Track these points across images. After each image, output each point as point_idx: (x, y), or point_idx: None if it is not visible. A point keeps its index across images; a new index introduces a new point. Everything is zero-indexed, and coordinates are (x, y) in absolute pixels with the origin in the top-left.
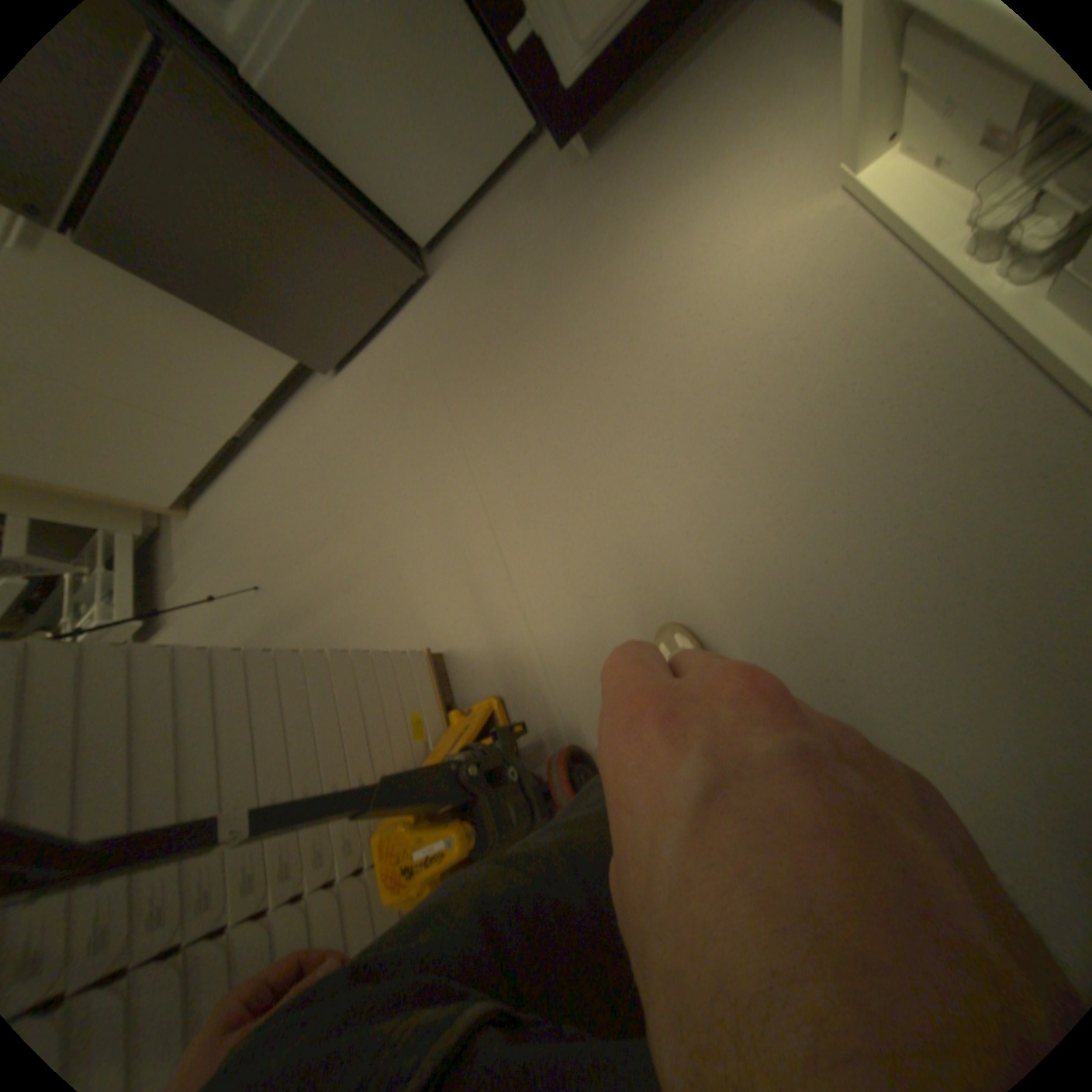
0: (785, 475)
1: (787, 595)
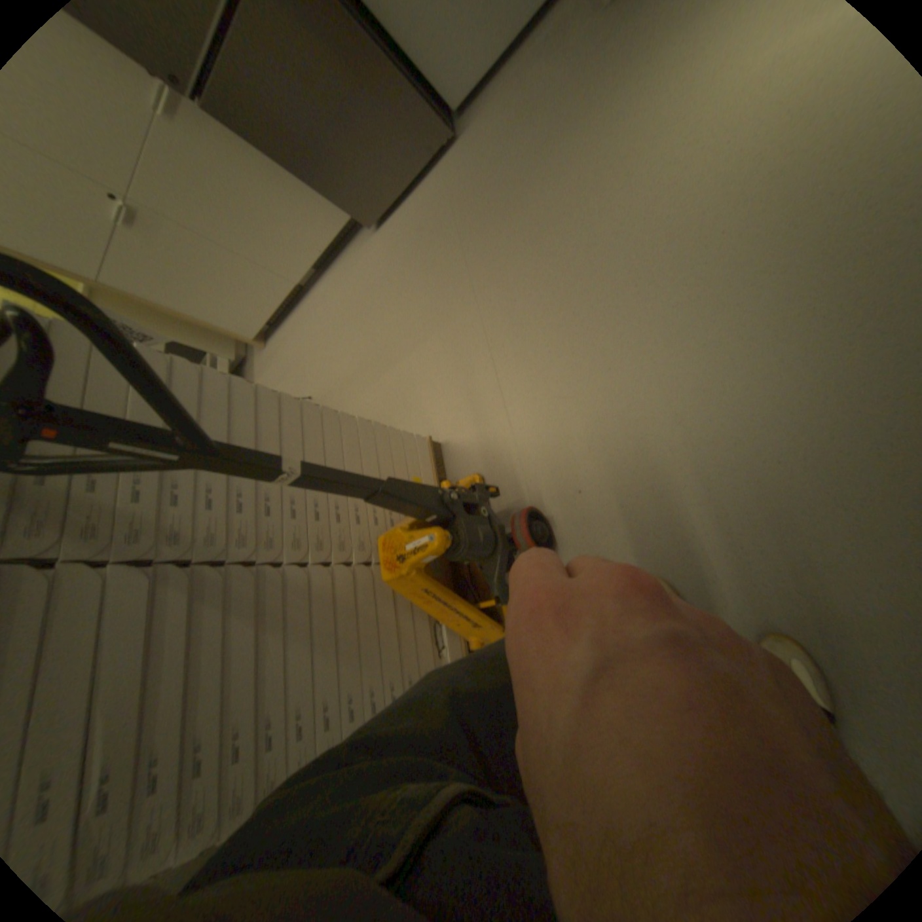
0: (756, 284)
1: (739, 390)
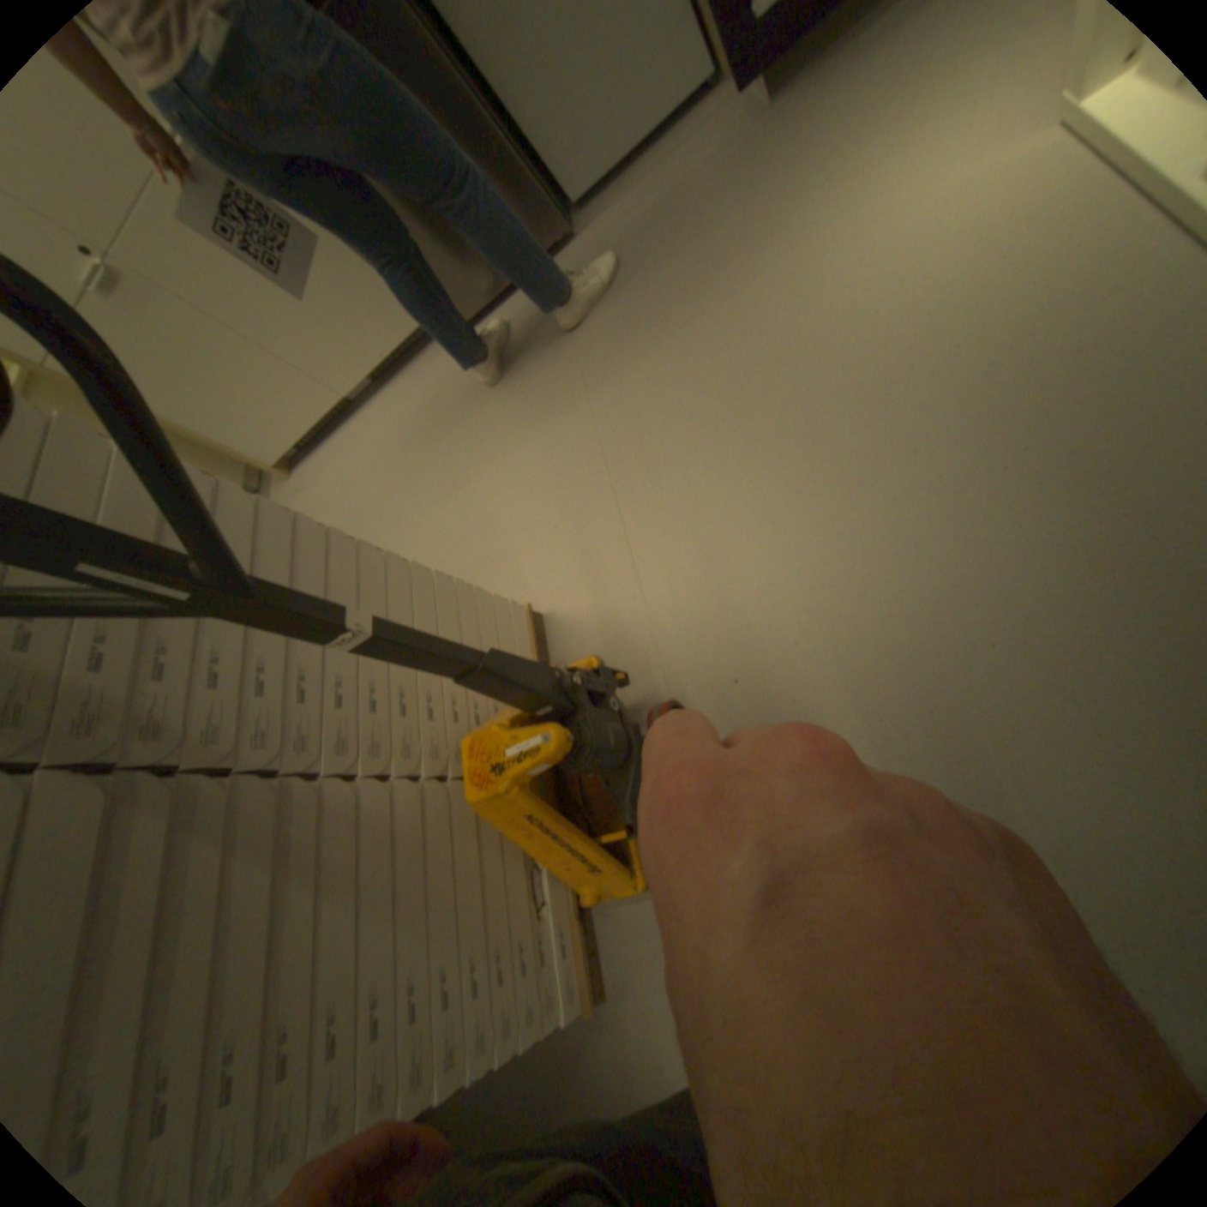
0: (953, 429)
1: (939, 556)
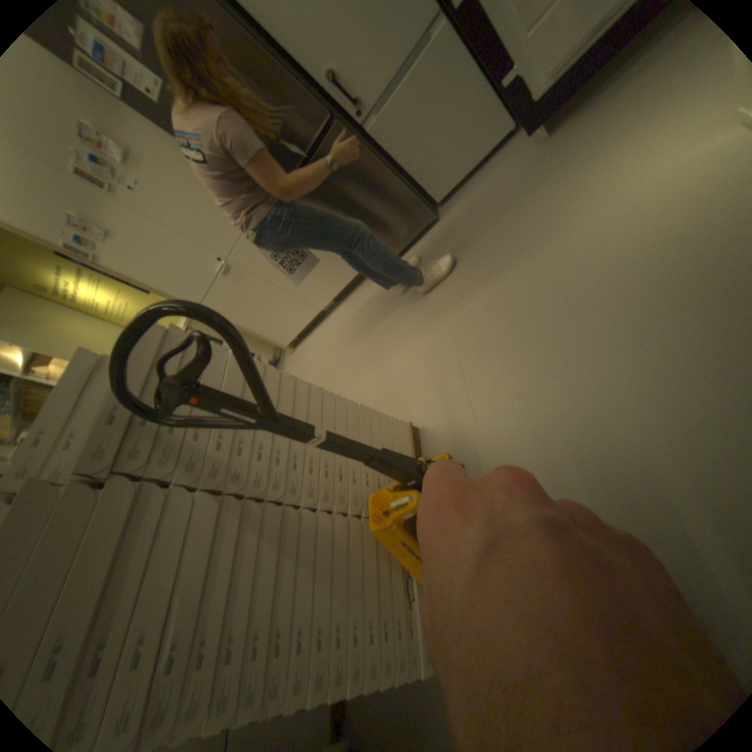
0: (676, 318)
1: (669, 400)
